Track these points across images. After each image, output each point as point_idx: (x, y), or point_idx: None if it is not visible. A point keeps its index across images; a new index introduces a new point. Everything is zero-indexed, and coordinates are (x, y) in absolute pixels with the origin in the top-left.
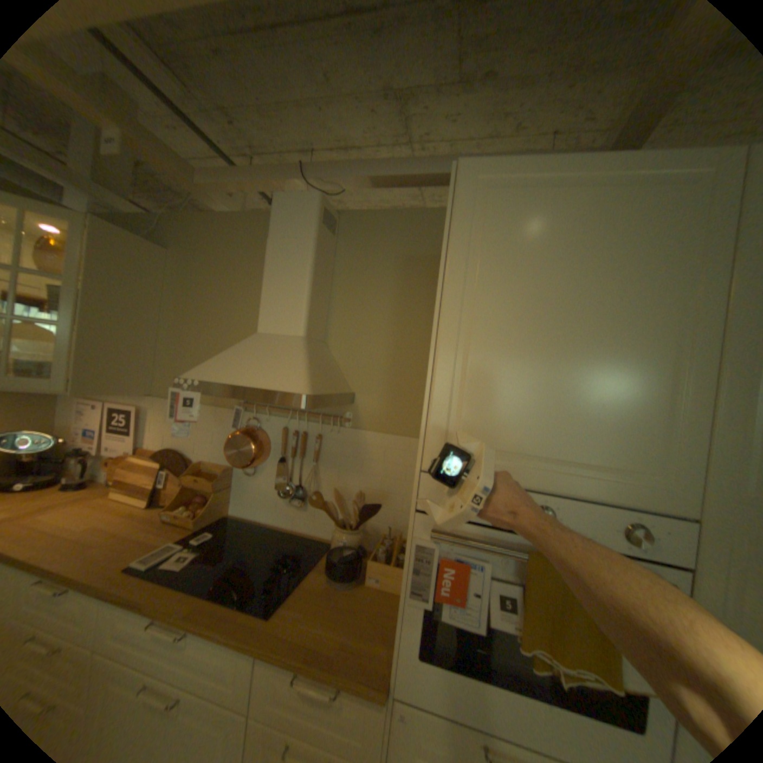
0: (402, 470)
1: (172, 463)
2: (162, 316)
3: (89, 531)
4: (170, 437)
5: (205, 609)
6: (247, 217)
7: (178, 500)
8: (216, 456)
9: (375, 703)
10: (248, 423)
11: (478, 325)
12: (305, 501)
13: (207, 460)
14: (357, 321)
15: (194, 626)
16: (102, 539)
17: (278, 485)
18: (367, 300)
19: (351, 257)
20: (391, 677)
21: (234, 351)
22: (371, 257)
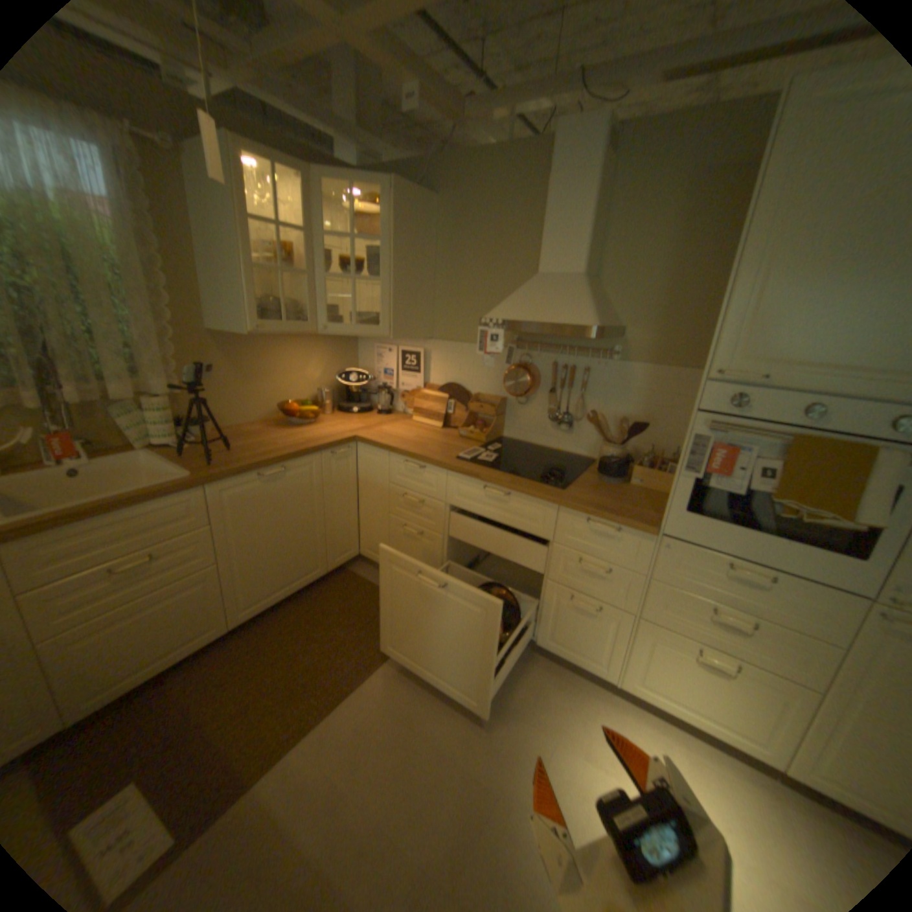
0: (668, 398)
1: (456, 395)
2: (437, 266)
3: (416, 438)
4: (451, 374)
5: (519, 481)
6: (517, 147)
7: (467, 422)
8: (491, 389)
9: (649, 534)
10: (519, 360)
11: (782, 251)
12: (569, 426)
13: (483, 393)
14: (632, 252)
15: (516, 487)
16: (428, 443)
17: (546, 412)
18: (646, 228)
19: (631, 179)
20: (660, 523)
21: (522, 294)
22: (656, 176)
